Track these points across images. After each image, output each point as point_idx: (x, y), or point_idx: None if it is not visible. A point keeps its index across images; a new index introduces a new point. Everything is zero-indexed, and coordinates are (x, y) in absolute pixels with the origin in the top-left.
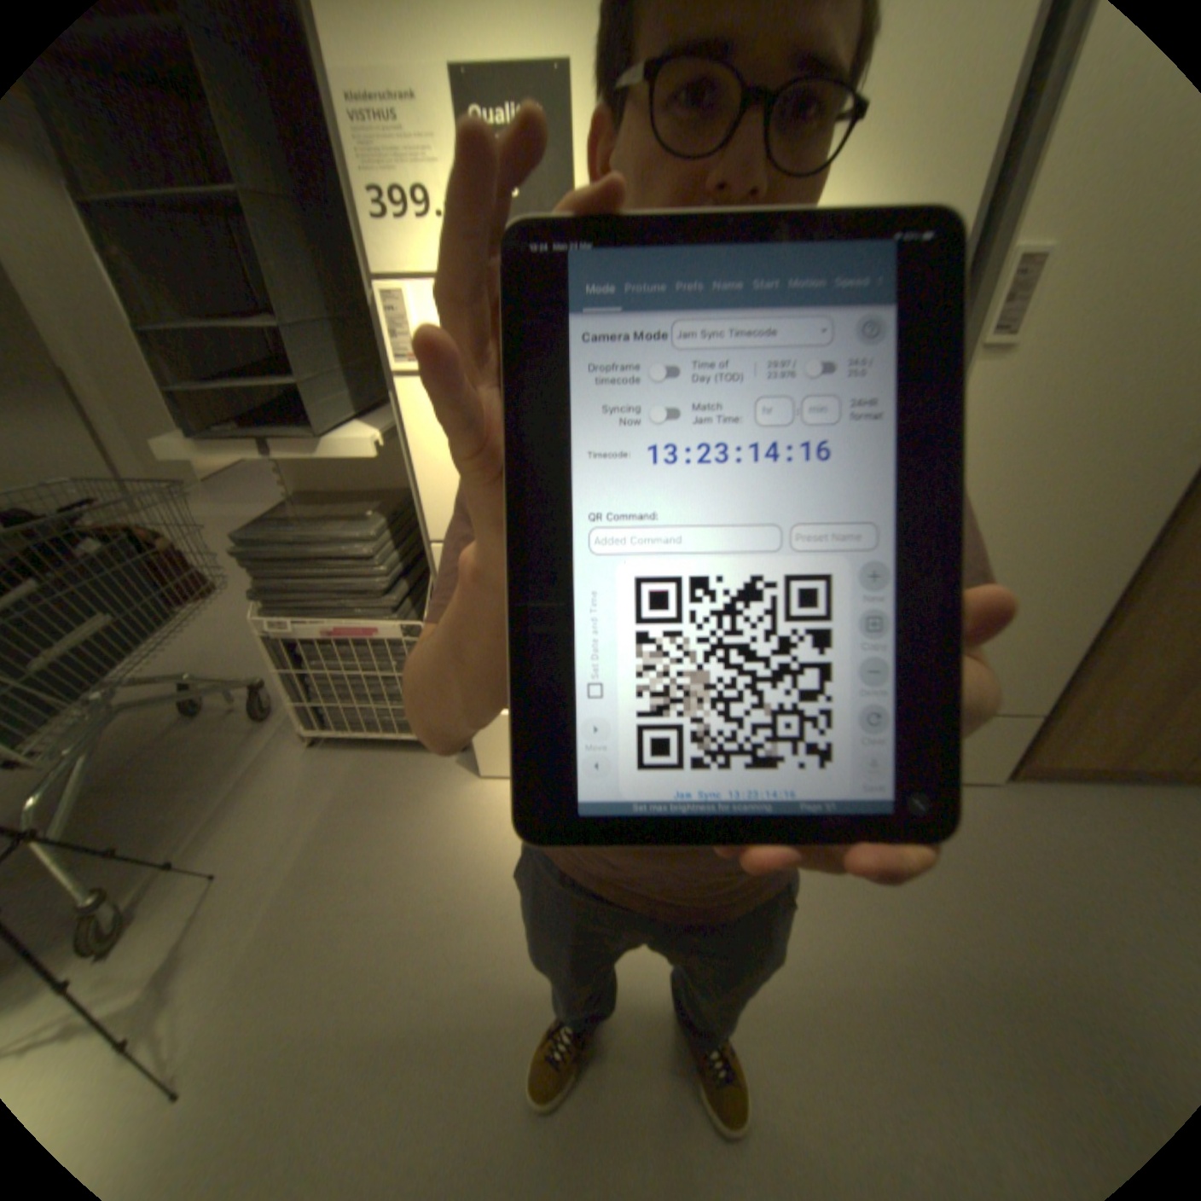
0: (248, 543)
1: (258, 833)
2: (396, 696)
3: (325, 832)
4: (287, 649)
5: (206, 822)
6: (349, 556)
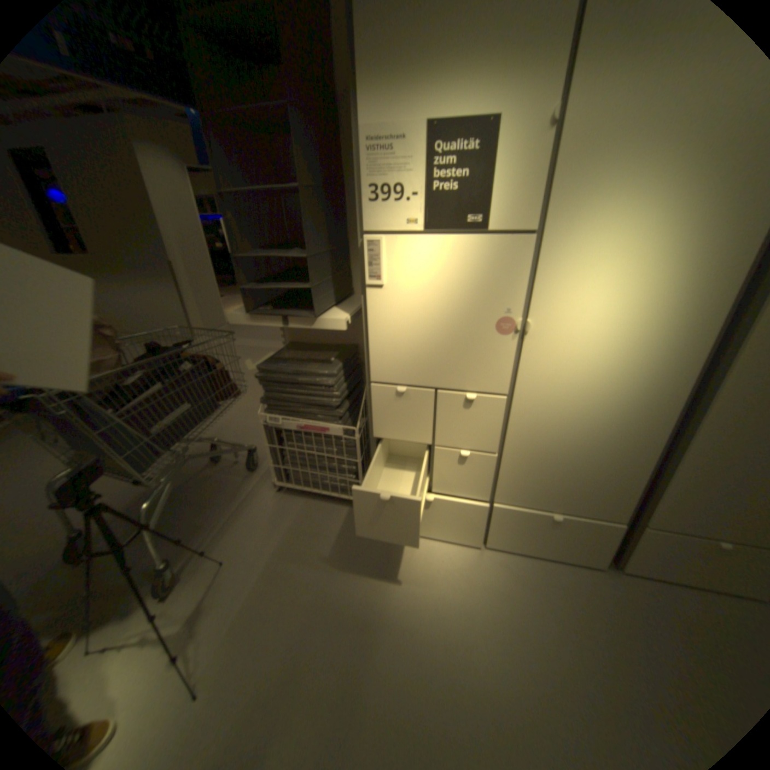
0: (265, 372)
1: (246, 541)
2: (332, 470)
3: (283, 548)
4: (275, 434)
5: (219, 529)
6: (319, 385)
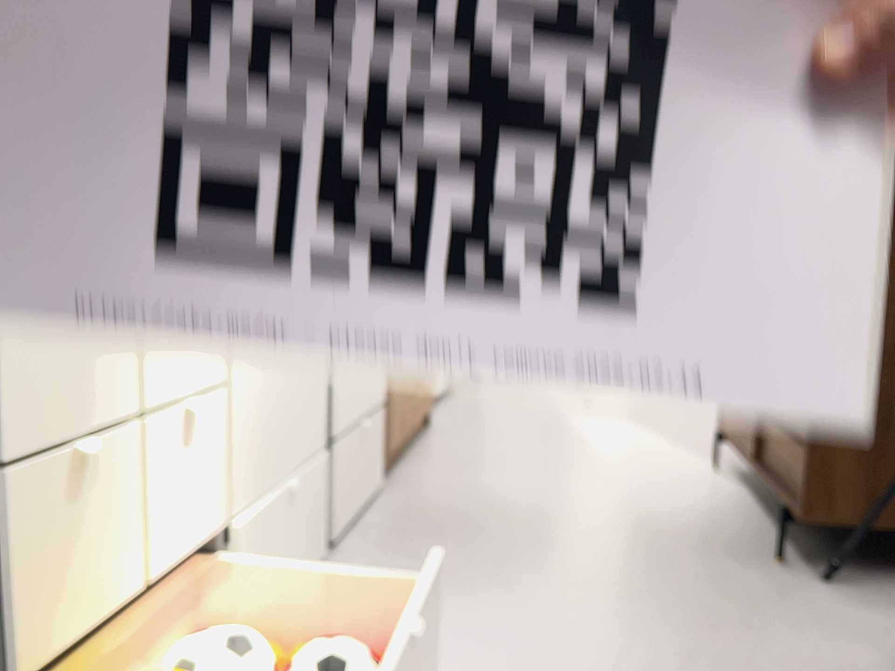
0: None
1: None
2: None
3: None
4: None
5: None
6: None
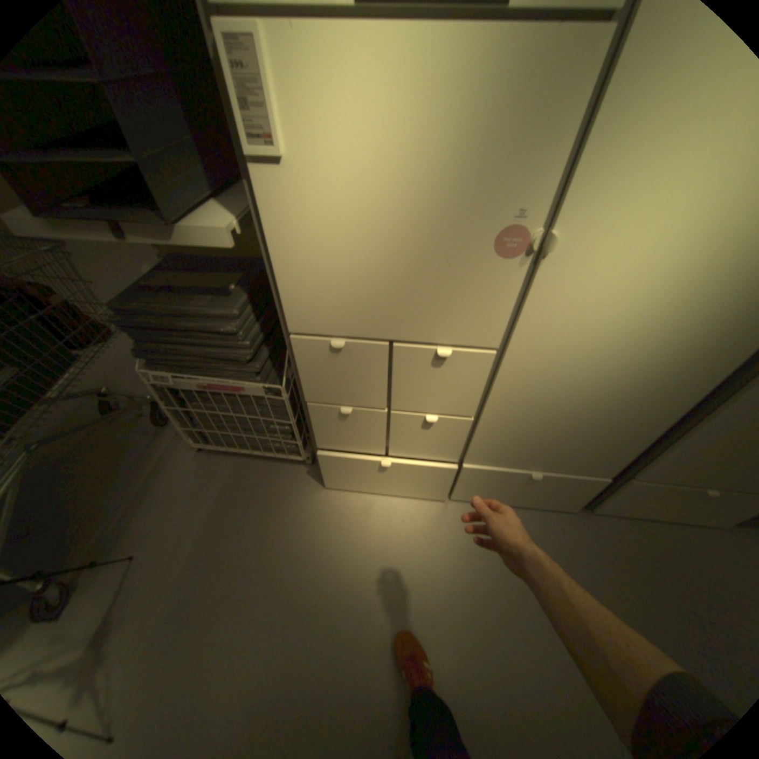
0: (126, 311)
1: (163, 521)
2: (261, 430)
3: (212, 524)
4: (172, 392)
5: (126, 508)
6: (215, 331)
